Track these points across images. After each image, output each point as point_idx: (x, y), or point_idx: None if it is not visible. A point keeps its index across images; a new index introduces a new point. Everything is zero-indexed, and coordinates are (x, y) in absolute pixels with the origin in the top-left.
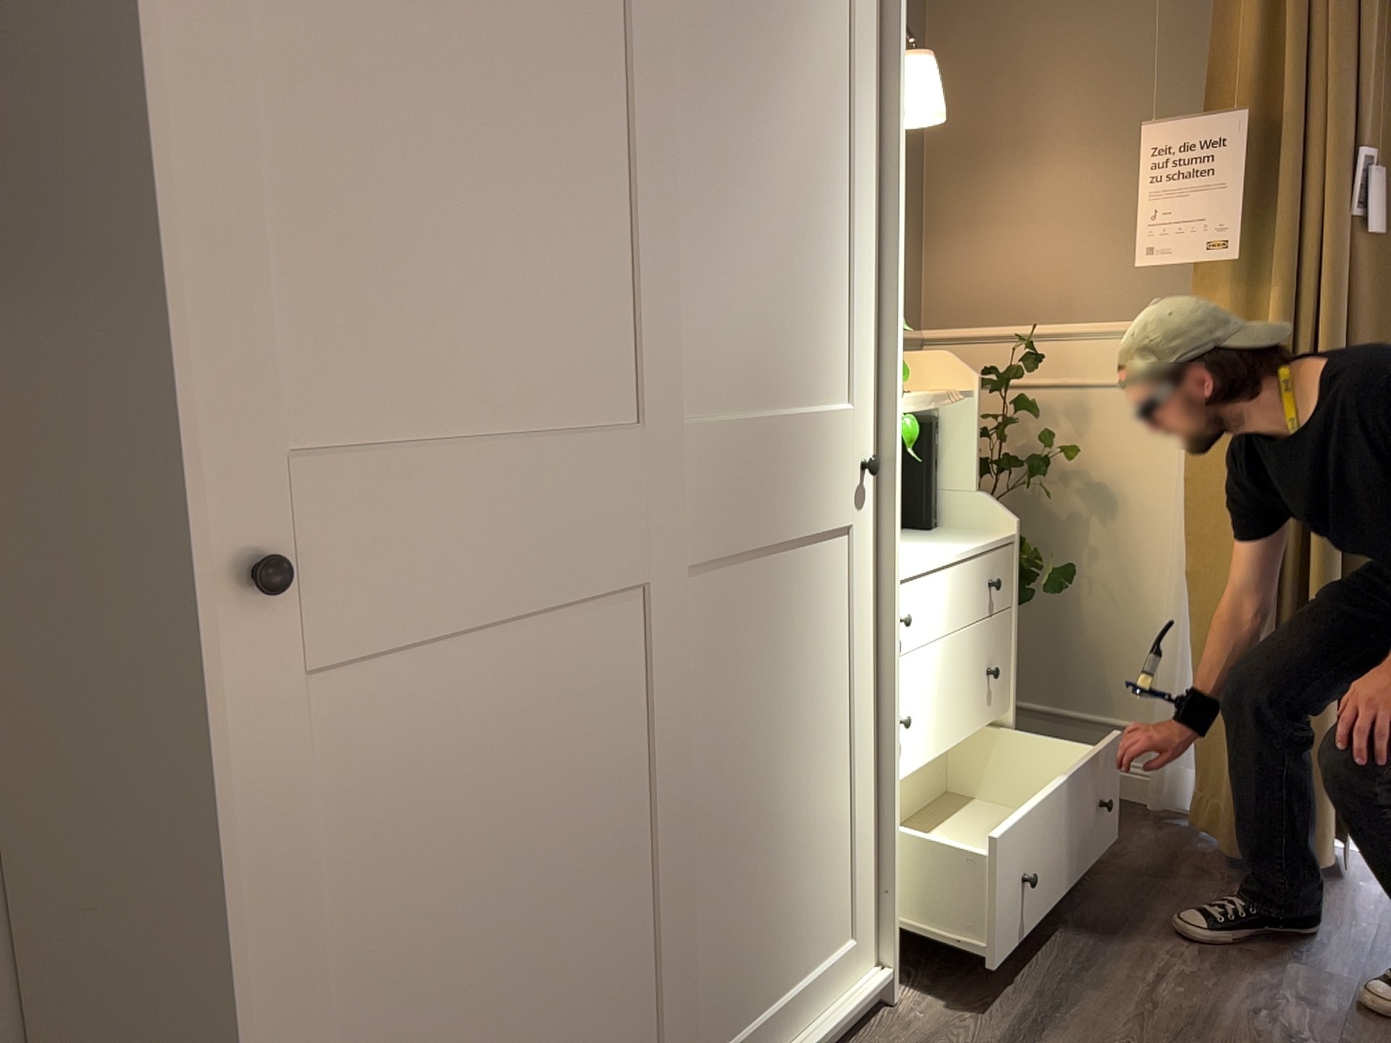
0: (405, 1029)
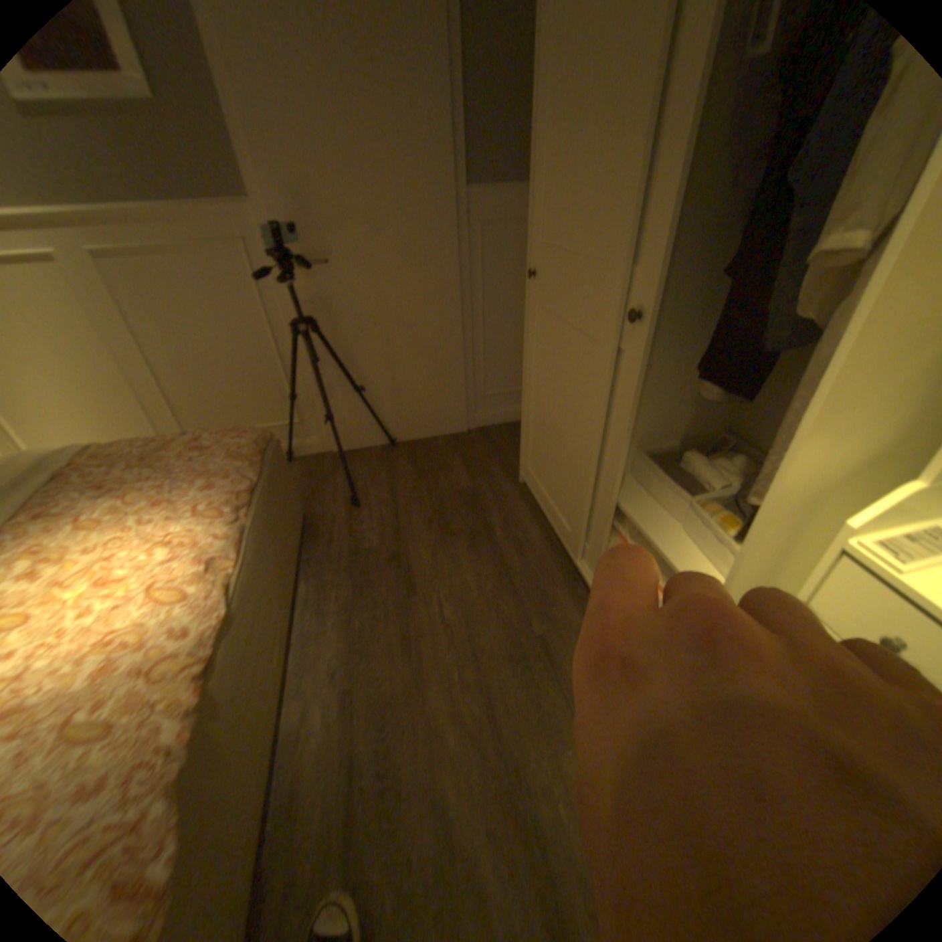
0: (538, 410)
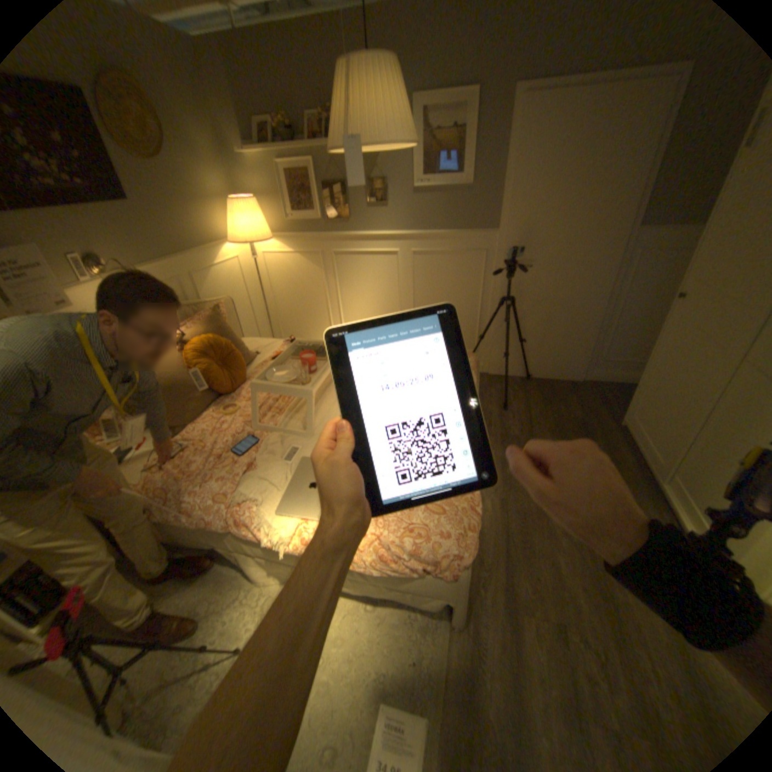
0: (660, 381)
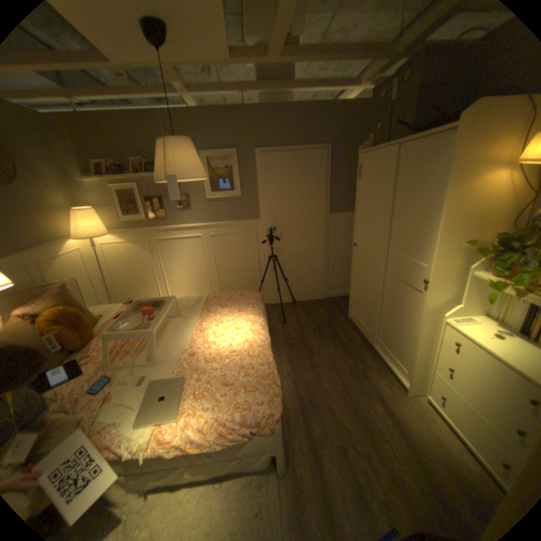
0: (358, 290)
